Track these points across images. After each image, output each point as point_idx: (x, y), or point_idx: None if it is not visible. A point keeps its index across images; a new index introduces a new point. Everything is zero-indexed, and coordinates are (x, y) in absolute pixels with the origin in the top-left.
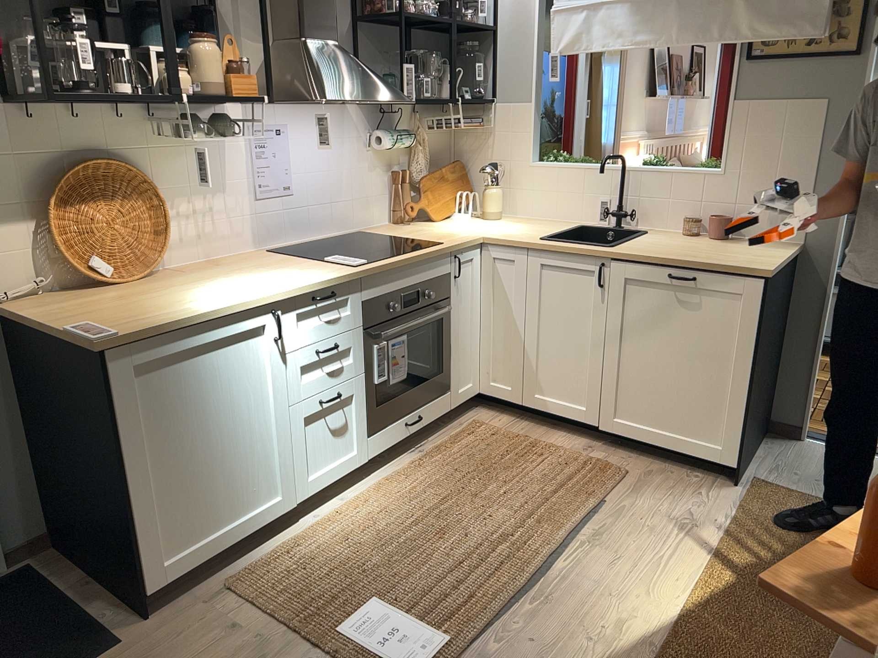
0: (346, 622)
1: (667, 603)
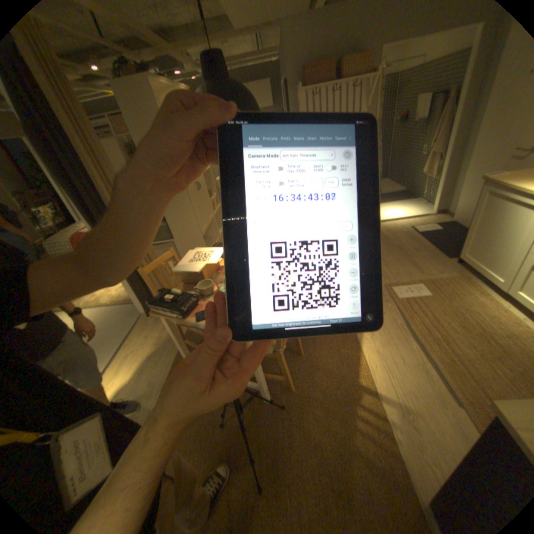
0: (424, 287)
1: (368, 352)
